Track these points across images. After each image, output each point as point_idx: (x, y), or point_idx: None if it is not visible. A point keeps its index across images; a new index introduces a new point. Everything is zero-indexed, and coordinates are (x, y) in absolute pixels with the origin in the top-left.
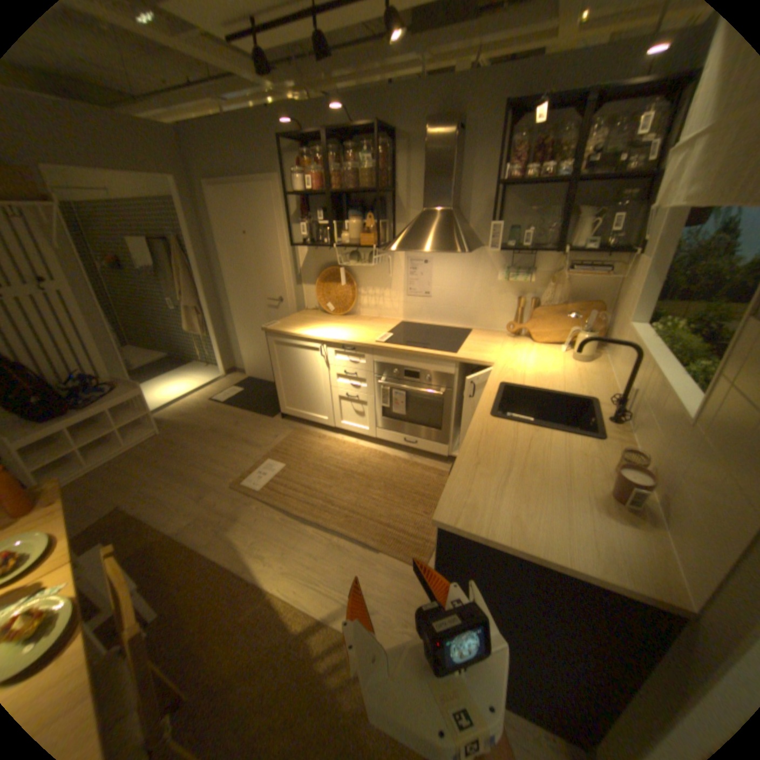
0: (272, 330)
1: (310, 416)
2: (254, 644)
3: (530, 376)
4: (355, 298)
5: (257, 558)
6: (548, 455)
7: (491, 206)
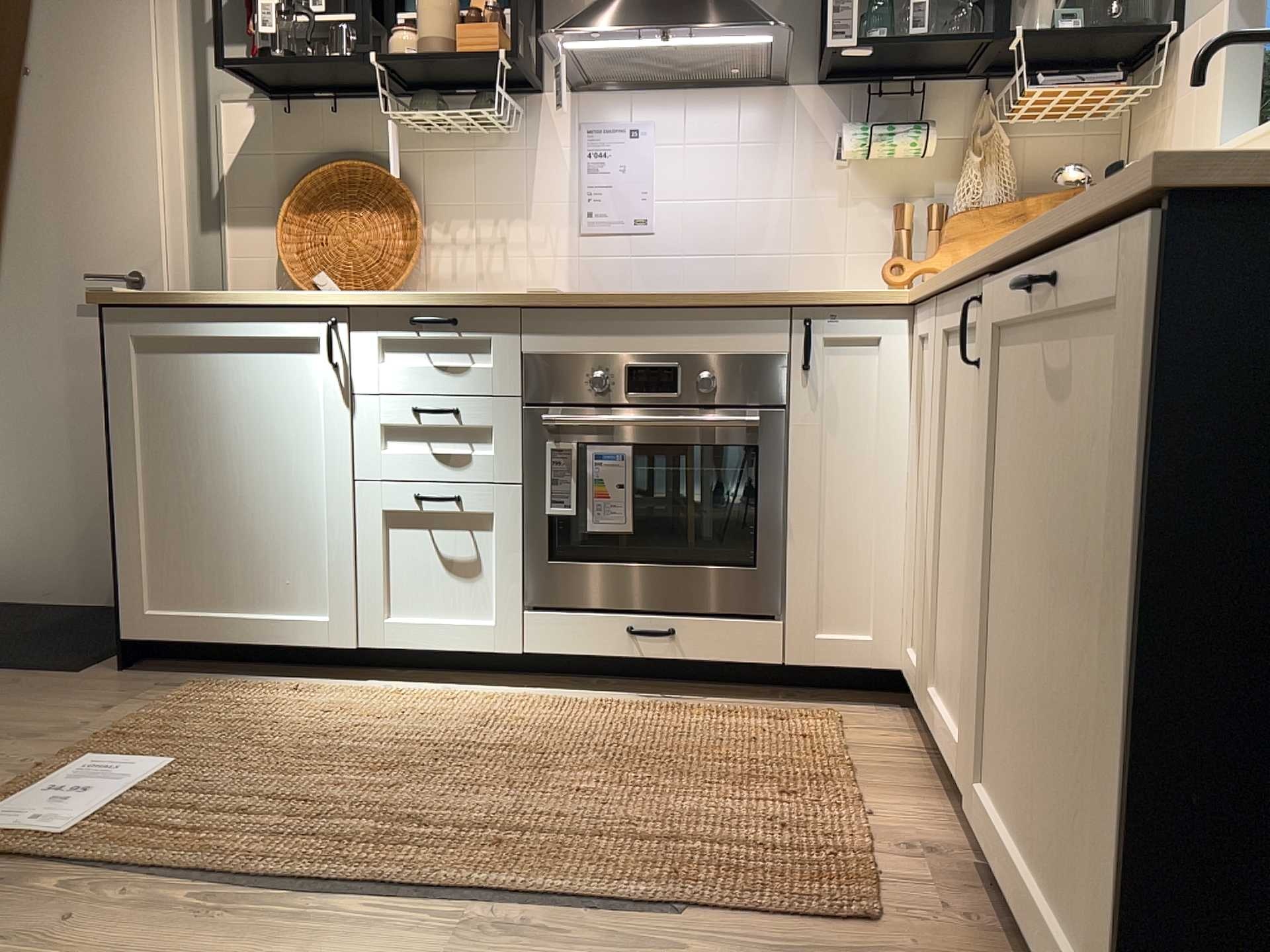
0: (134, 294)
1: (255, 627)
2: None
3: None
4: (414, 246)
5: None
6: None
7: None
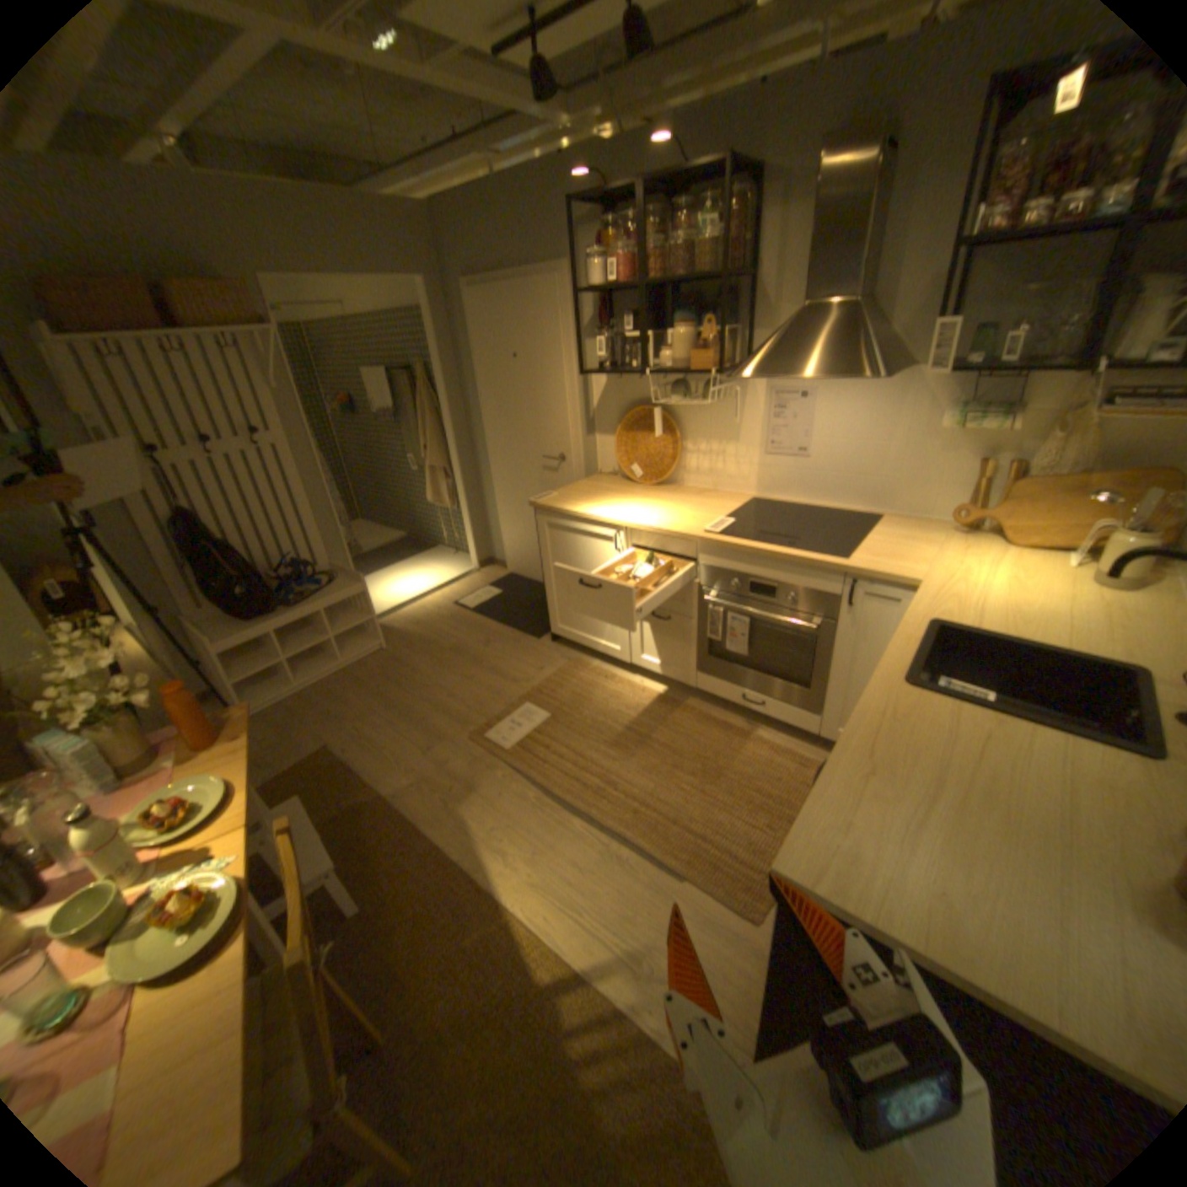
0: (544, 506)
1: (594, 643)
2: (480, 986)
3: (996, 611)
4: (676, 457)
5: (497, 853)
6: (1024, 775)
7: (939, 289)
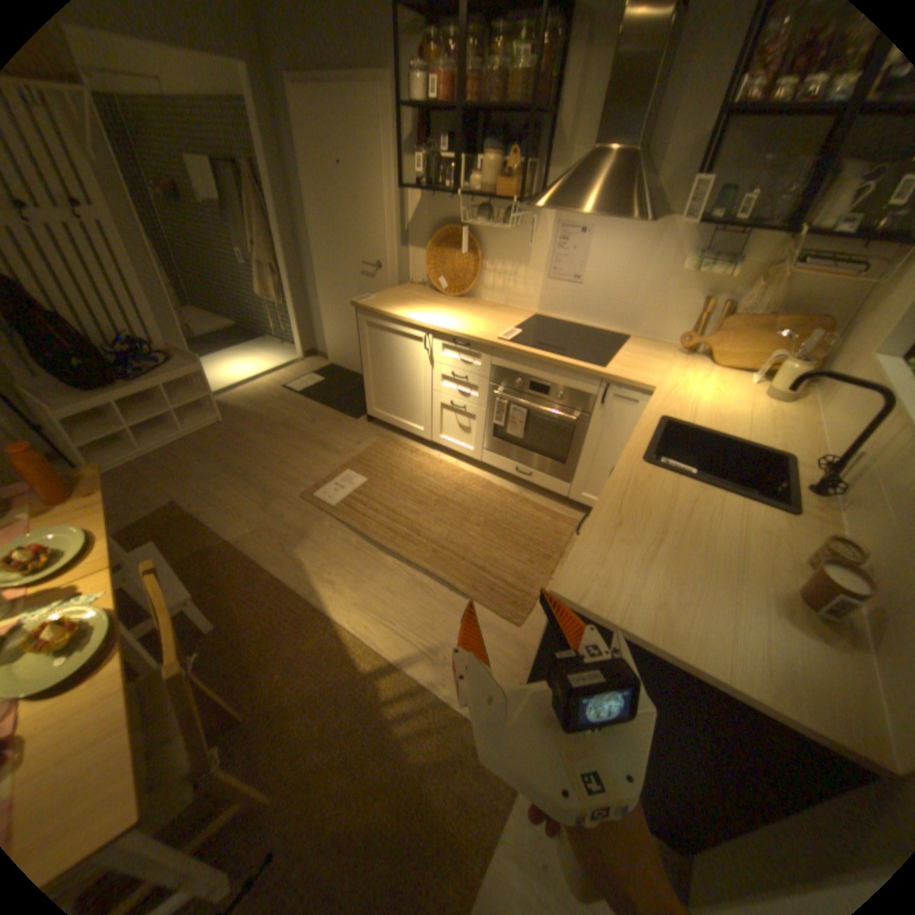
0: (364, 307)
1: (402, 425)
2: (317, 677)
3: (704, 412)
4: (477, 274)
5: (327, 583)
6: (716, 526)
7: (698, 150)
